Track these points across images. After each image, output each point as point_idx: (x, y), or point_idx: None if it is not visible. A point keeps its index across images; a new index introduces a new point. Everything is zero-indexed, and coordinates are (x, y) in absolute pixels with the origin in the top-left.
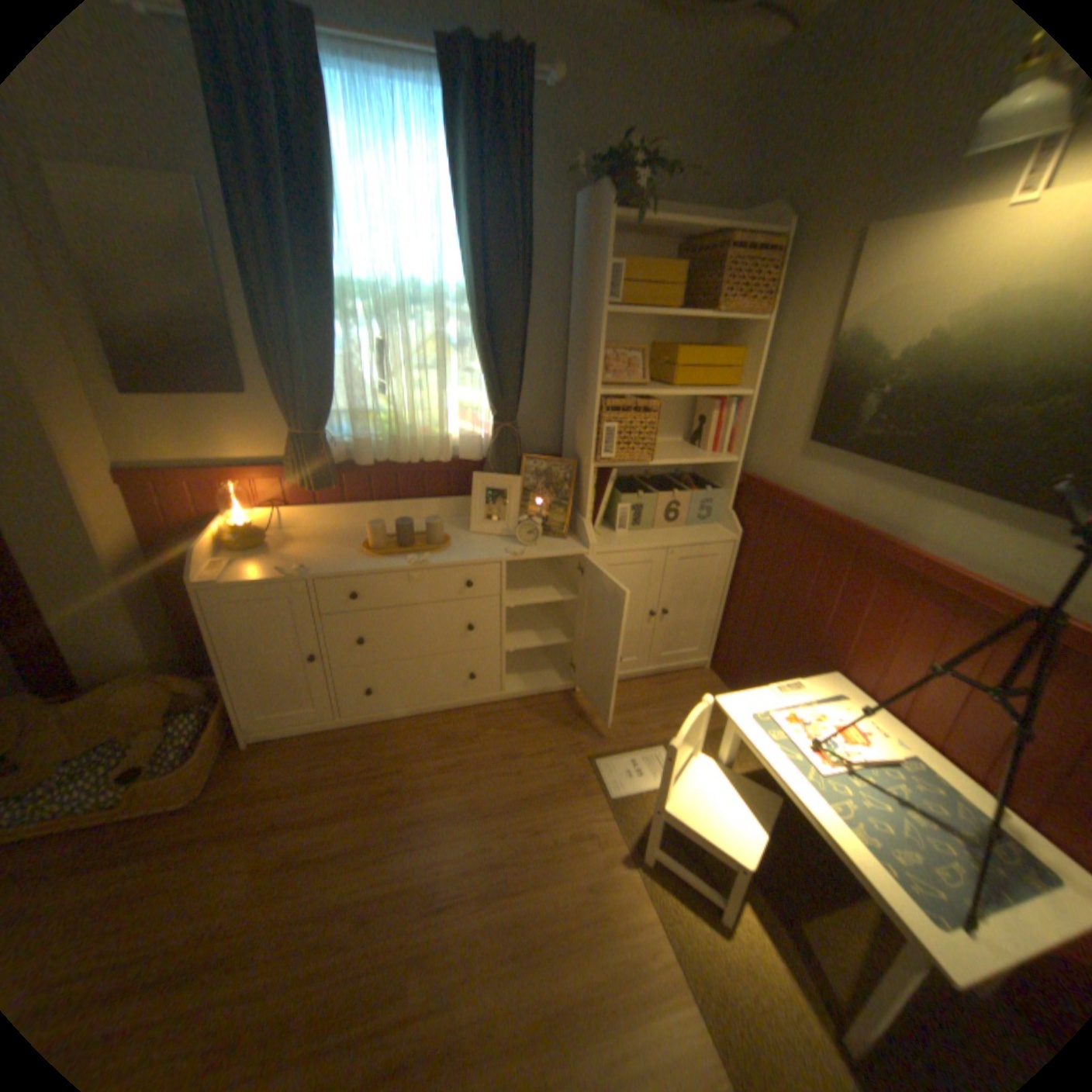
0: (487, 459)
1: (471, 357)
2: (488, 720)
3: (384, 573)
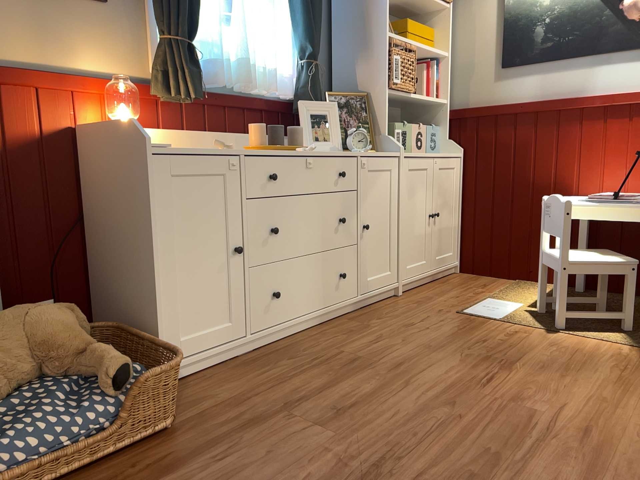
0: (297, 95)
1: (283, 8)
2: (360, 318)
3: (290, 155)
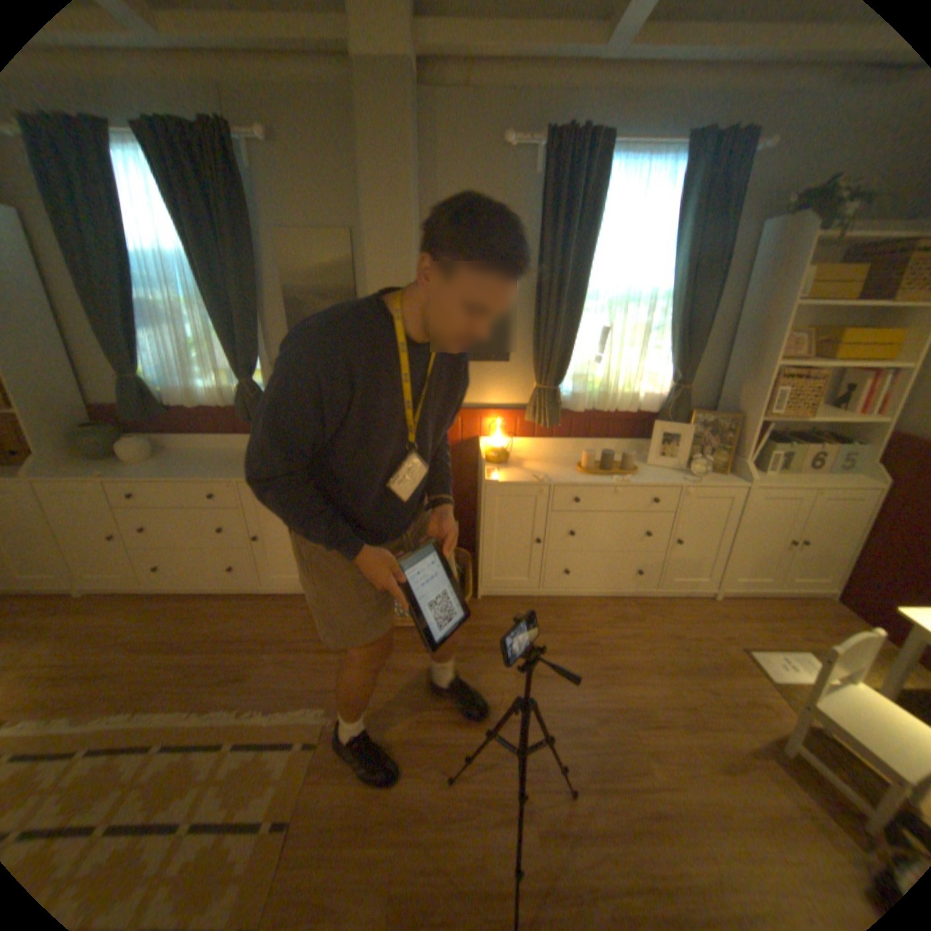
0: (662, 412)
1: (665, 338)
2: (648, 610)
3: (599, 486)
